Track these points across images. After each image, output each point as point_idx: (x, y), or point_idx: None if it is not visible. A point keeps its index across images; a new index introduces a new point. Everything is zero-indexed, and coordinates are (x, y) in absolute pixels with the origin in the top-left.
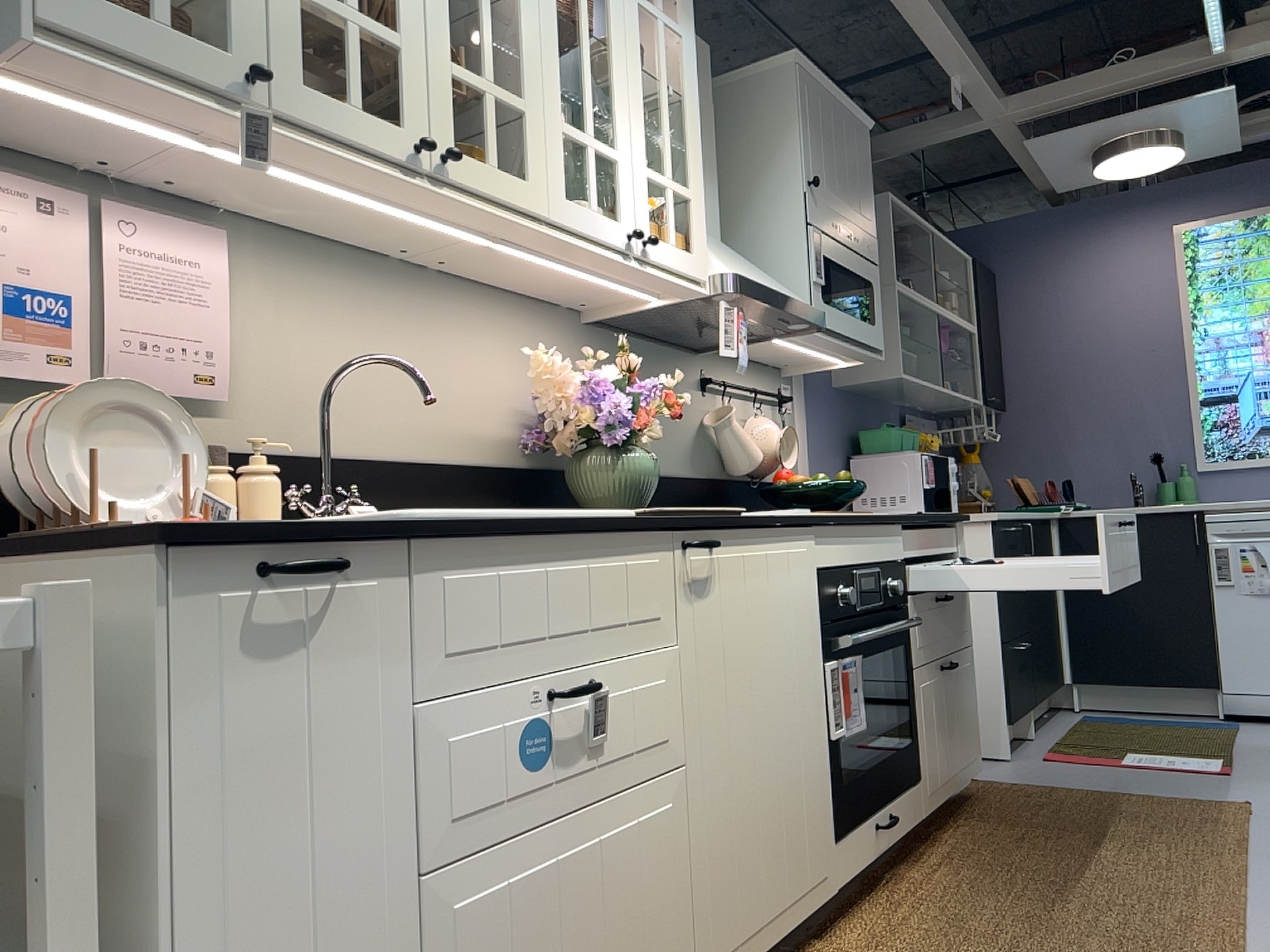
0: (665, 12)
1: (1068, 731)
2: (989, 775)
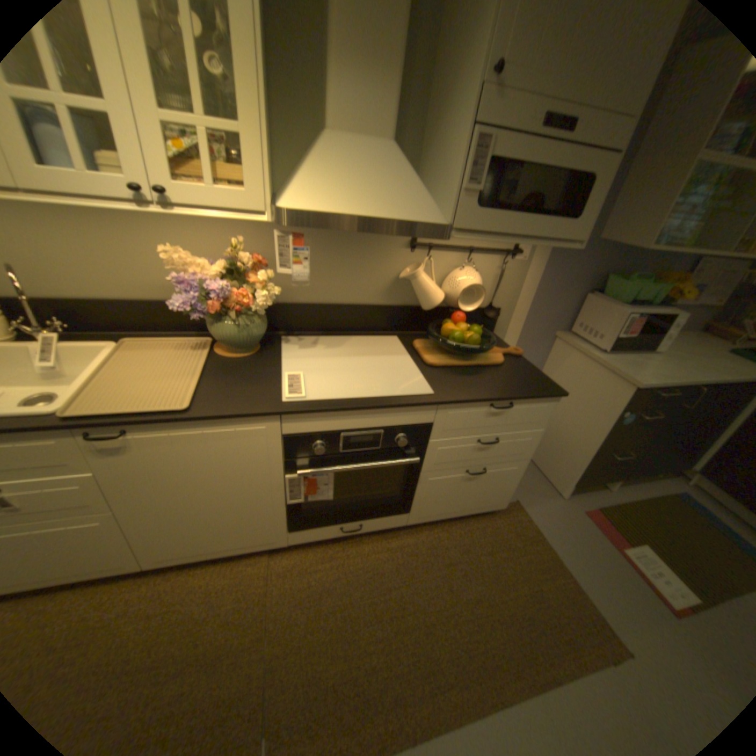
0: None
1: (644, 501)
2: (530, 505)
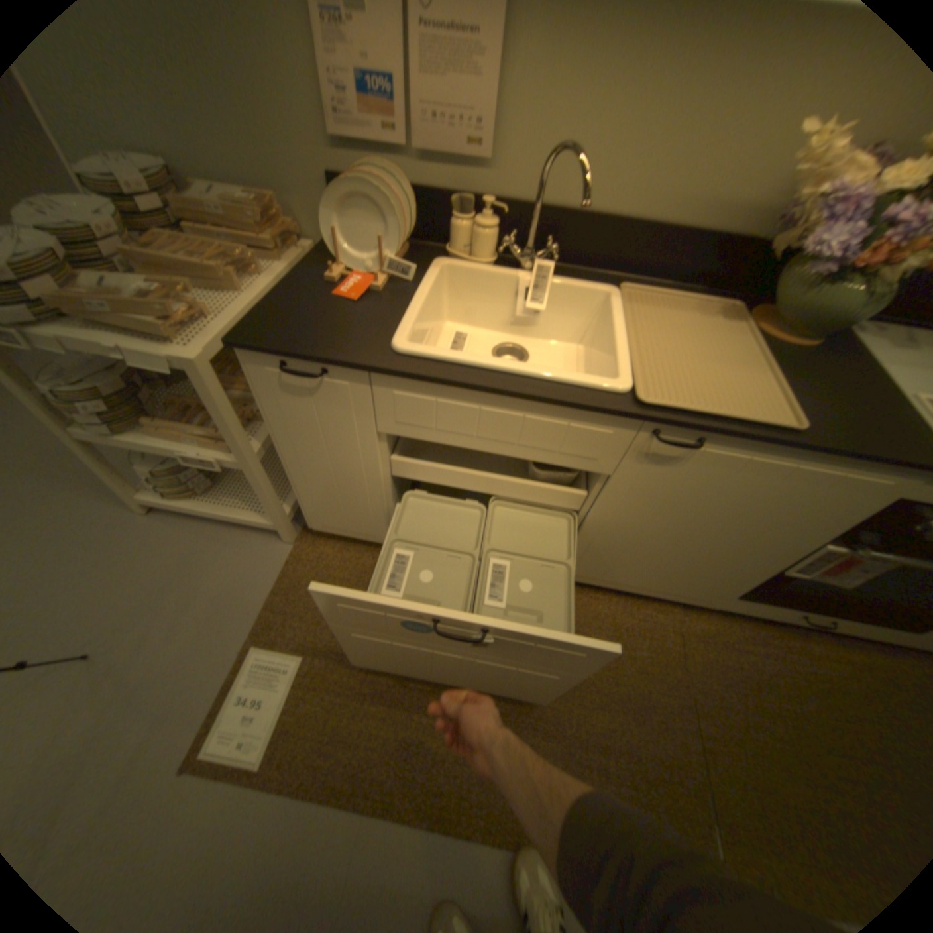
0: None
1: None
2: None
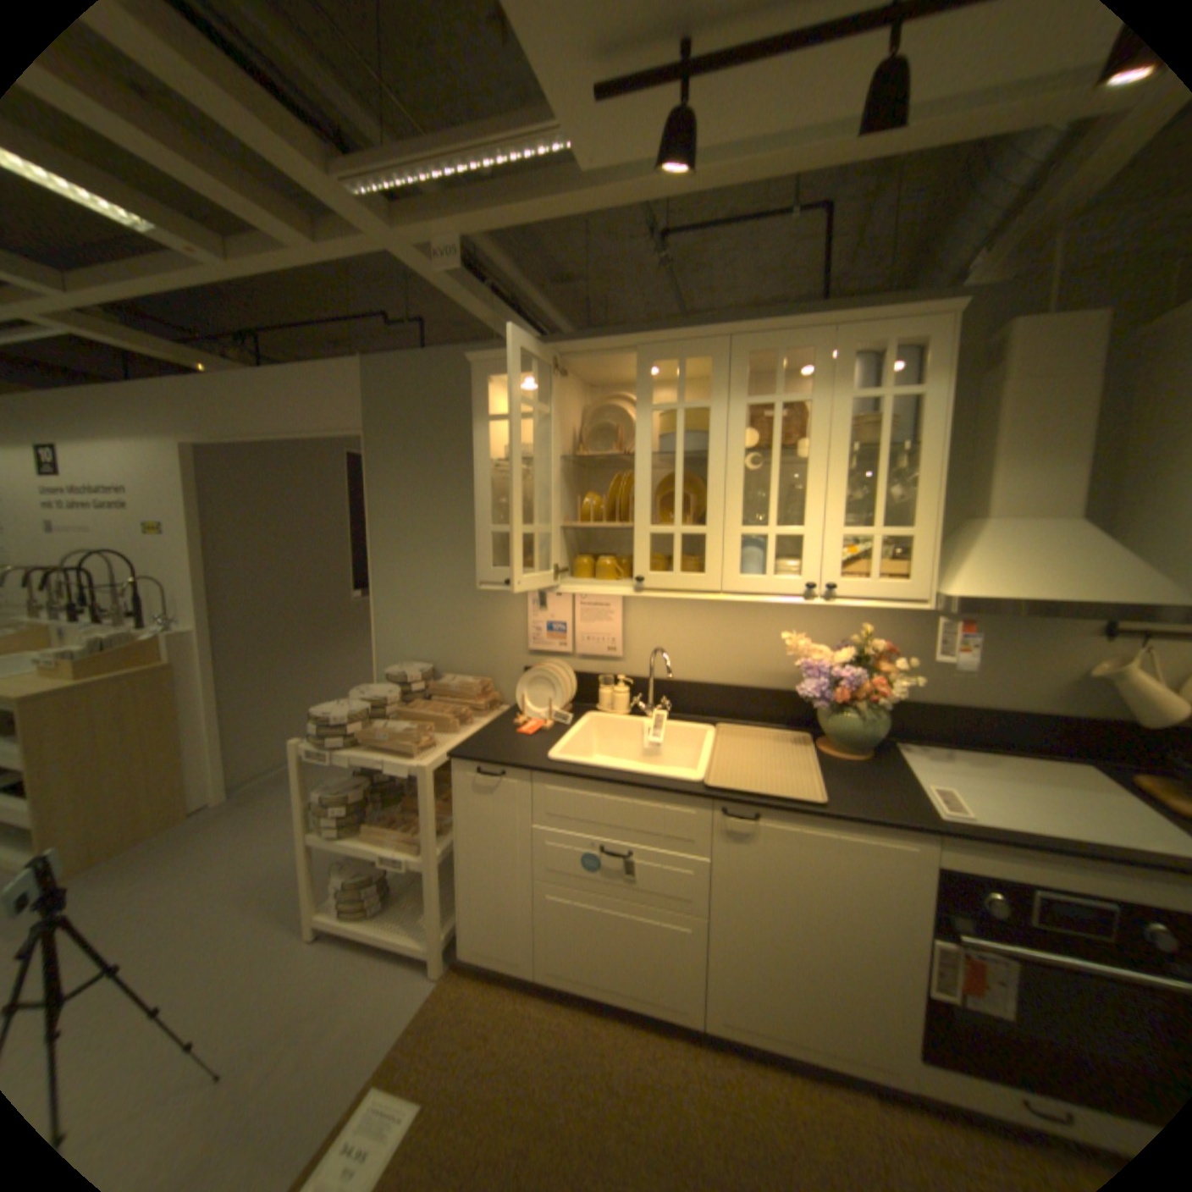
0: (896, 385)
1: None
2: None
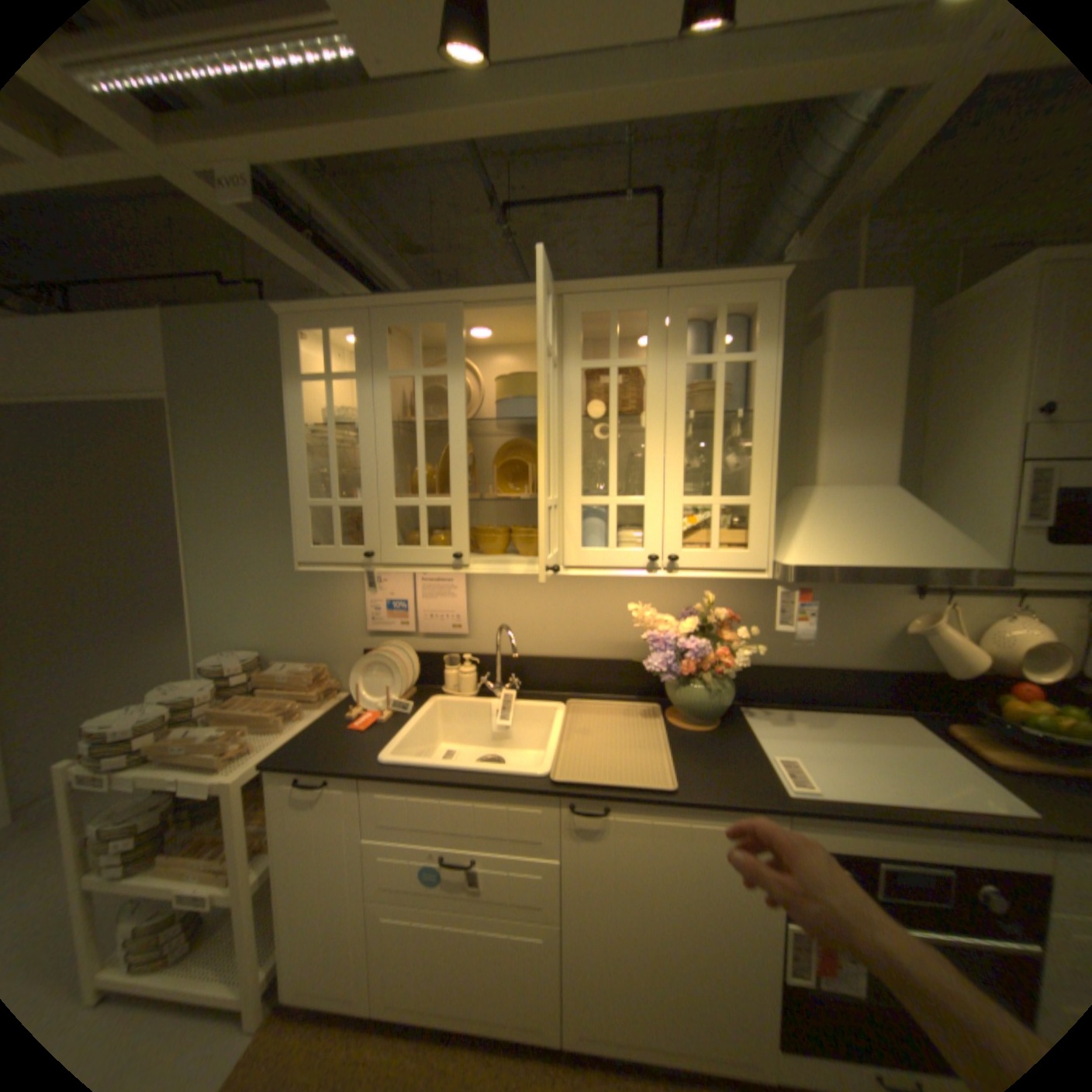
0: (727, 351)
1: None
2: None
